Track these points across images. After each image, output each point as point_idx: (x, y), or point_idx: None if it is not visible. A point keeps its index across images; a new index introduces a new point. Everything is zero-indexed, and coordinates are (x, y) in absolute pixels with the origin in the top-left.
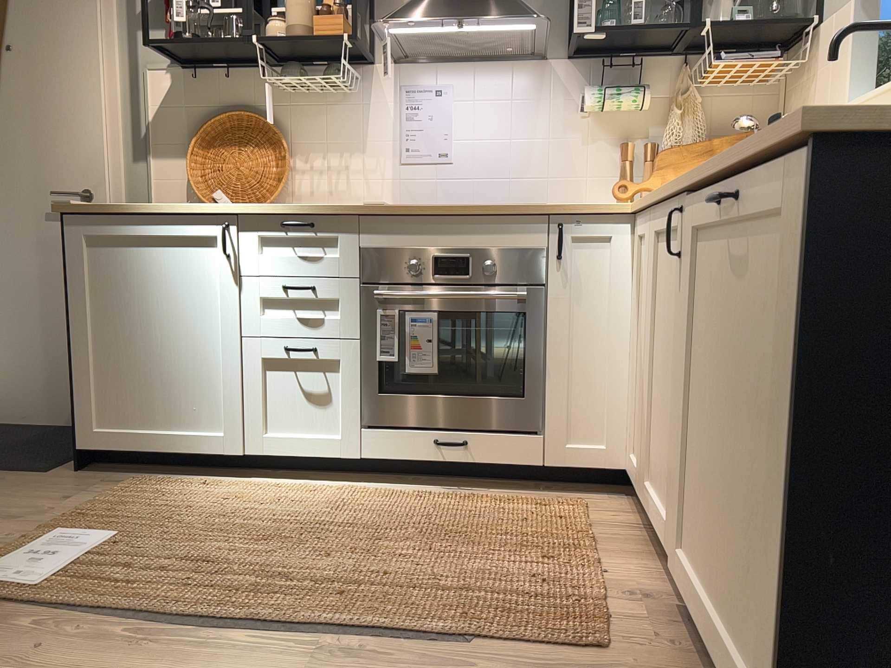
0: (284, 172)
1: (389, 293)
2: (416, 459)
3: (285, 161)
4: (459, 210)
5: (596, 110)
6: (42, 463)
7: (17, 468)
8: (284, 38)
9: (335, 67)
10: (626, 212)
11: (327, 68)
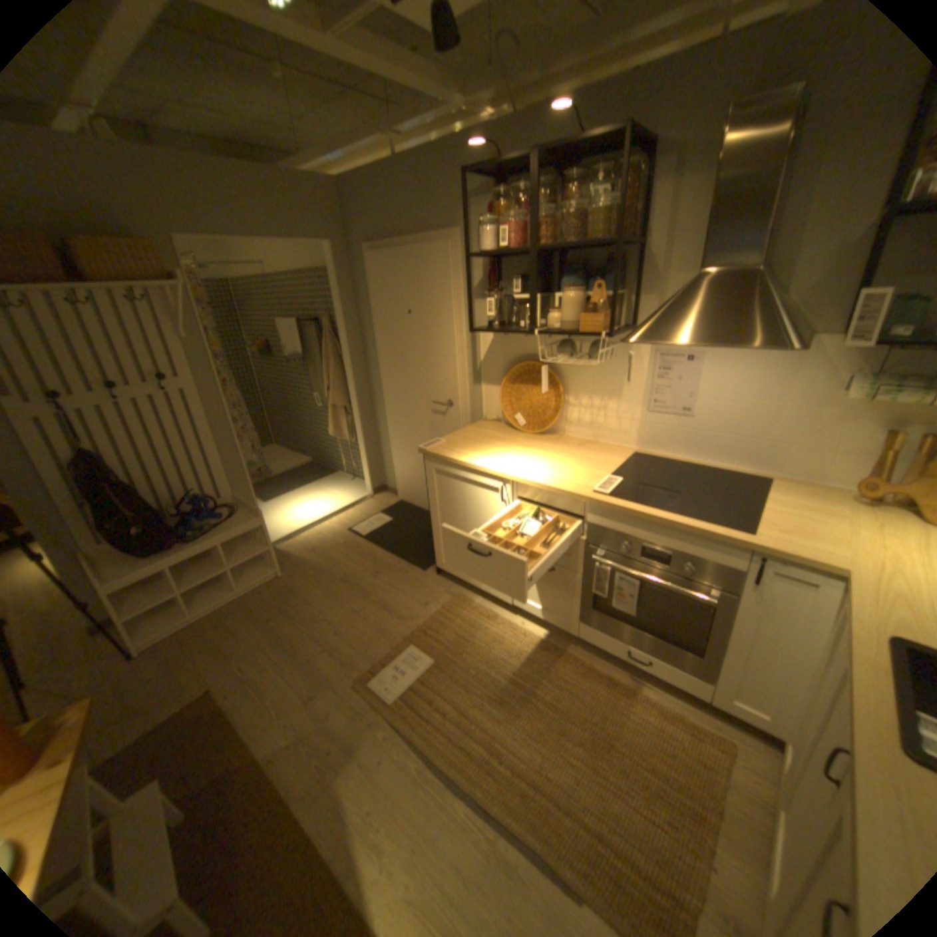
0: (559, 409)
1: (602, 562)
2: (613, 653)
3: (561, 402)
4: (665, 522)
5: (865, 399)
6: (425, 559)
7: (414, 562)
8: (559, 326)
9: (598, 344)
10: (841, 574)
11: (593, 342)
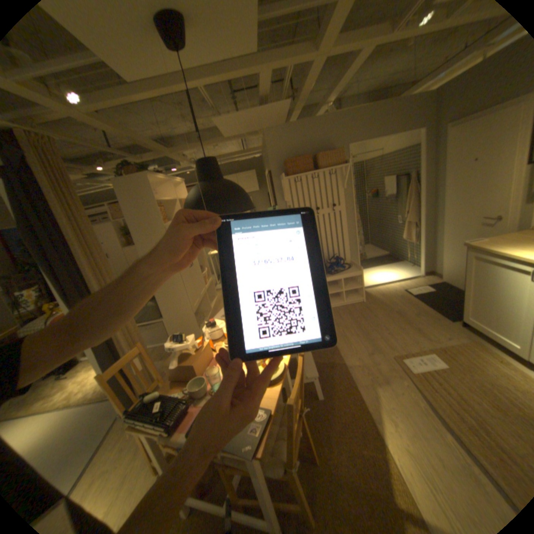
0: None
1: None
2: None
3: None
4: None
5: None
6: (456, 316)
7: (447, 316)
8: None
9: None
10: None
11: None
